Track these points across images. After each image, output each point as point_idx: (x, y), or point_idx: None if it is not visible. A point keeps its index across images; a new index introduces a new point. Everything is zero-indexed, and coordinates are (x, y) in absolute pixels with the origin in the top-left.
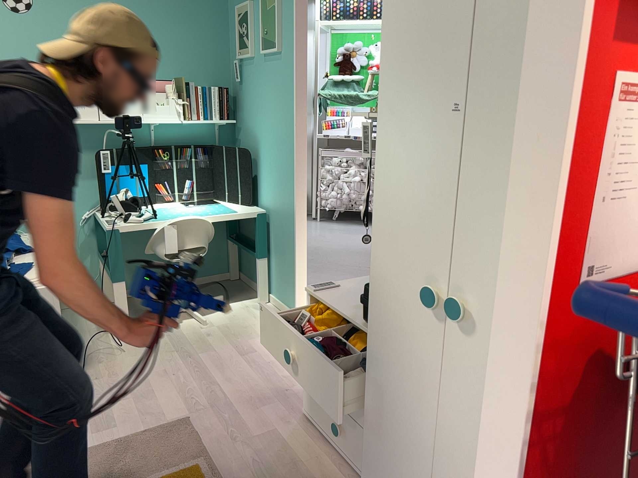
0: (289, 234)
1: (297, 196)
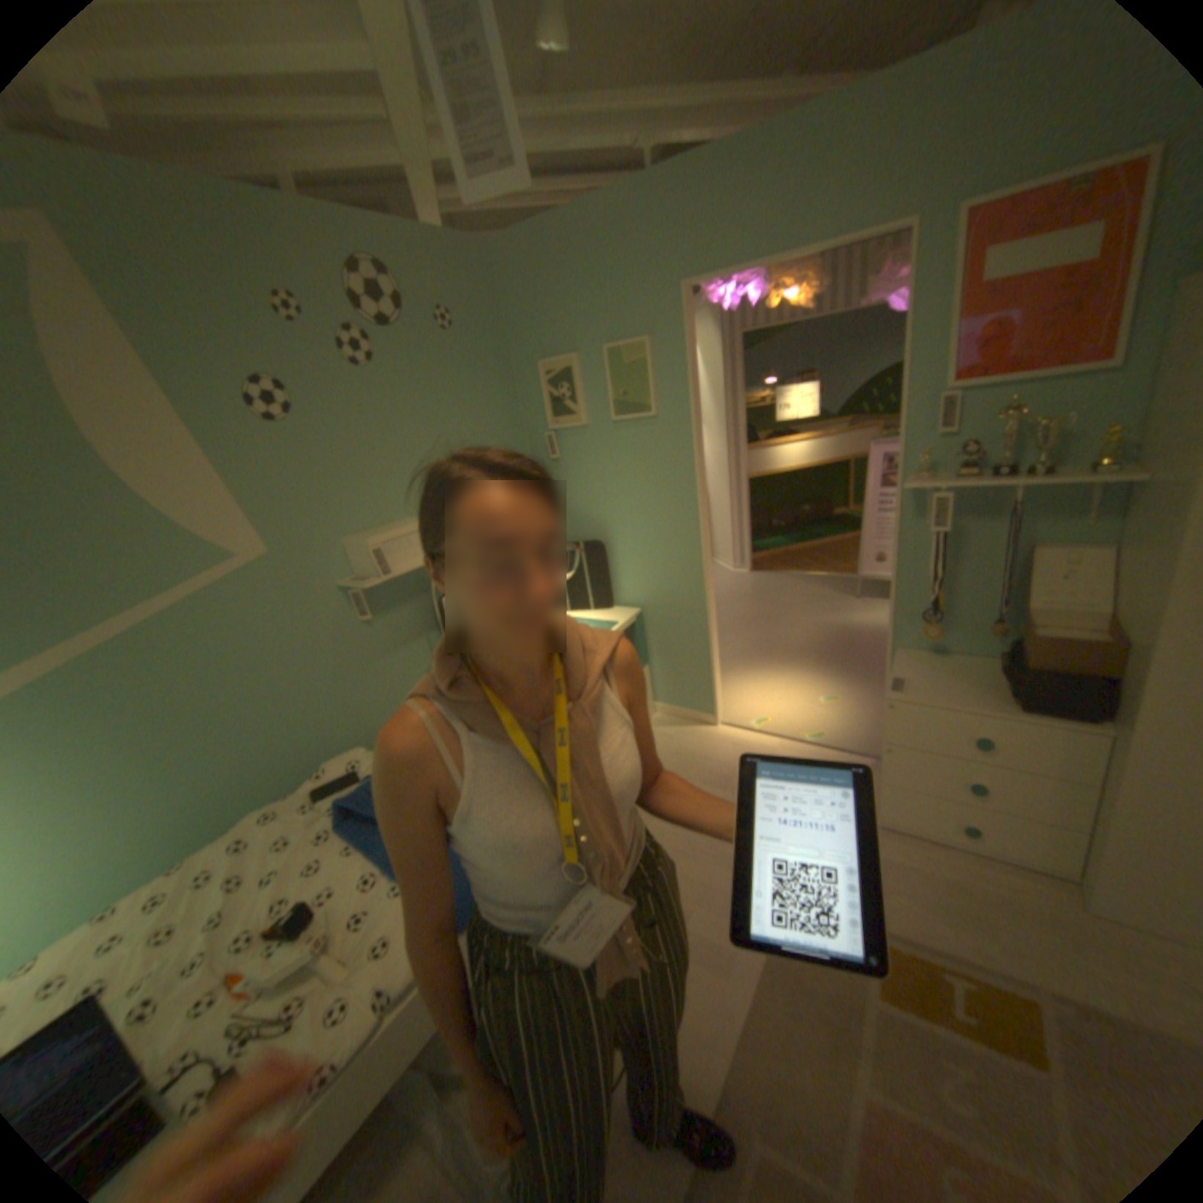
0: (694, 630)
1: (709, 585)
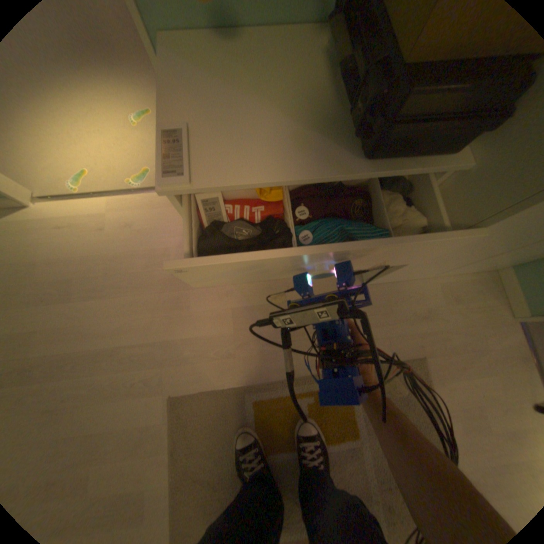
0: None
1: None
